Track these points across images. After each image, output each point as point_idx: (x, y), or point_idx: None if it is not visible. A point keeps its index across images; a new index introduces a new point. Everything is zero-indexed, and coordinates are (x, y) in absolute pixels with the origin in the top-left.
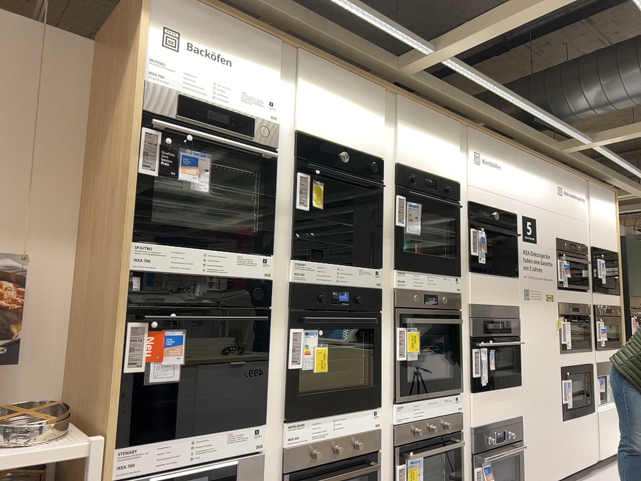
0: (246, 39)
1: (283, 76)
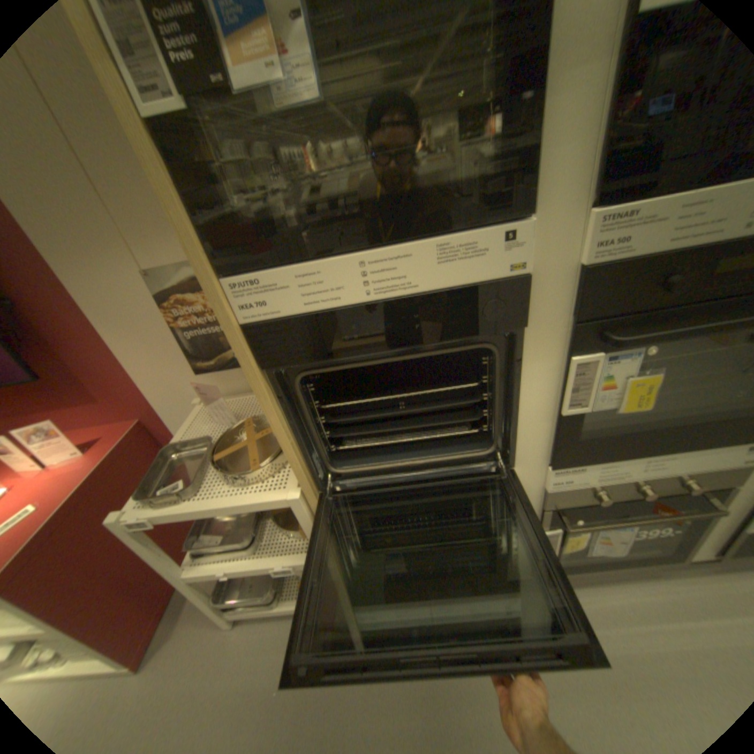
0: None
1: None
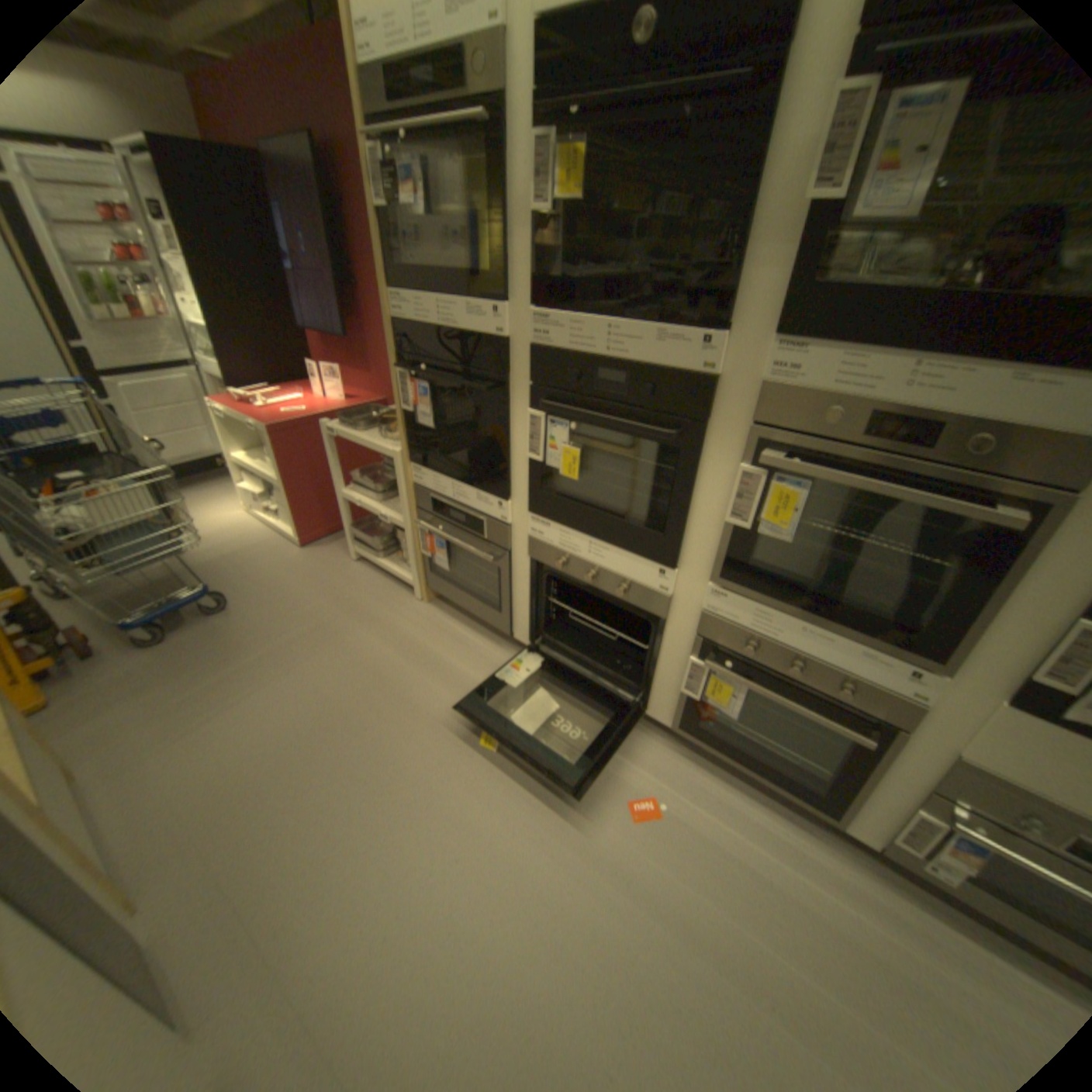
0: None
1: None
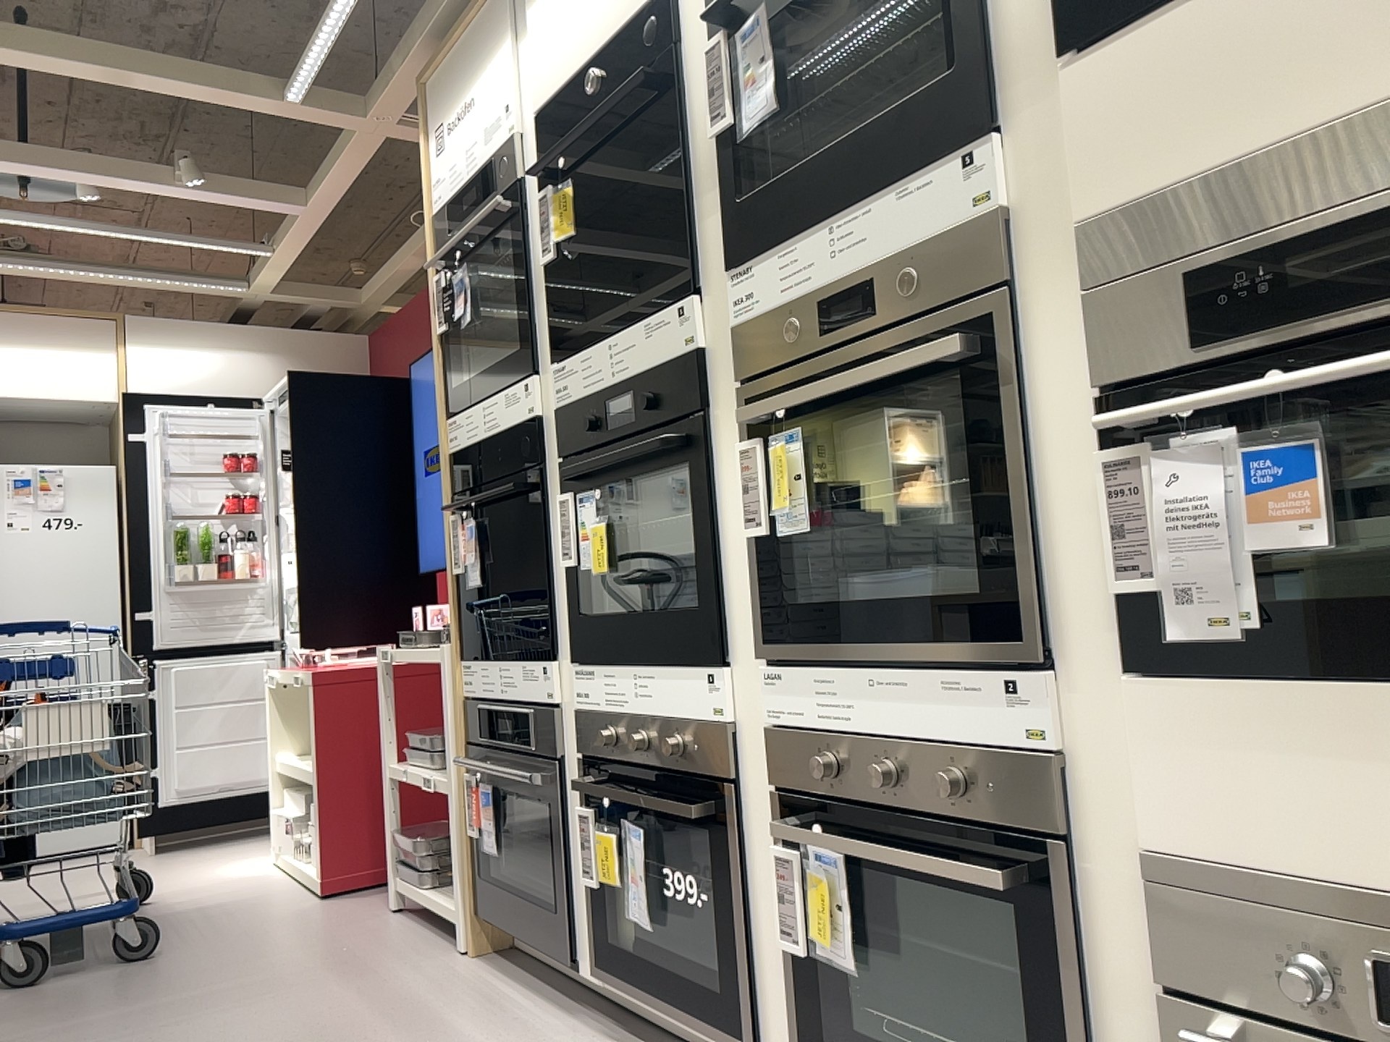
0: (474, 36)
1: (513, 32)
